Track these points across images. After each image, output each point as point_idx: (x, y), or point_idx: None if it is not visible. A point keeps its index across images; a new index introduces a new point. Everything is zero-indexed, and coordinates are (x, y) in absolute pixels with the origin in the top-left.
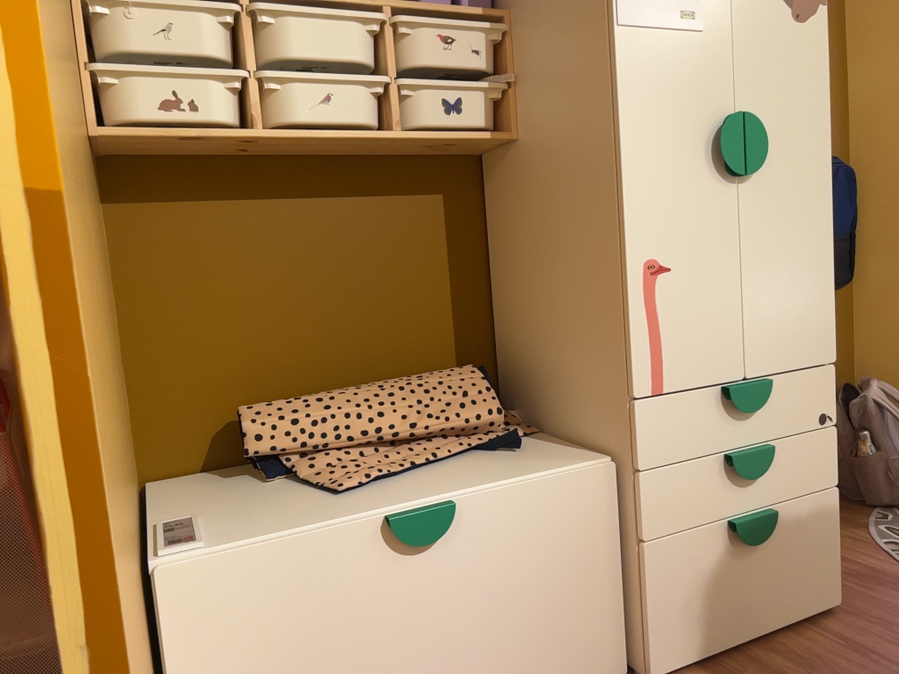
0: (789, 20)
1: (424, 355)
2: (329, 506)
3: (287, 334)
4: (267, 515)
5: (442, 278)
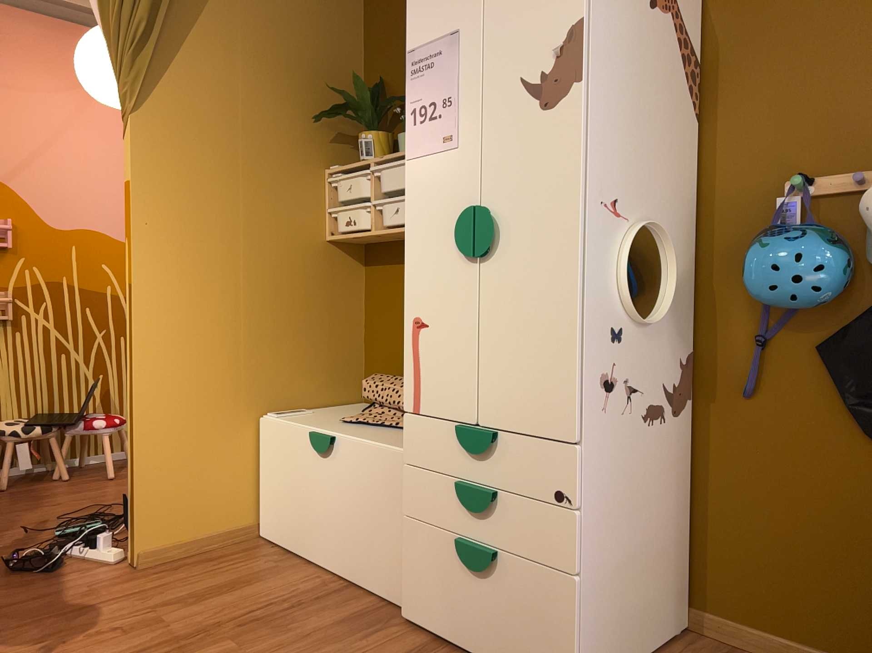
0: (537, 111)
1: None
2: (325, 422)
3: None
4: (315, 418)
5: None
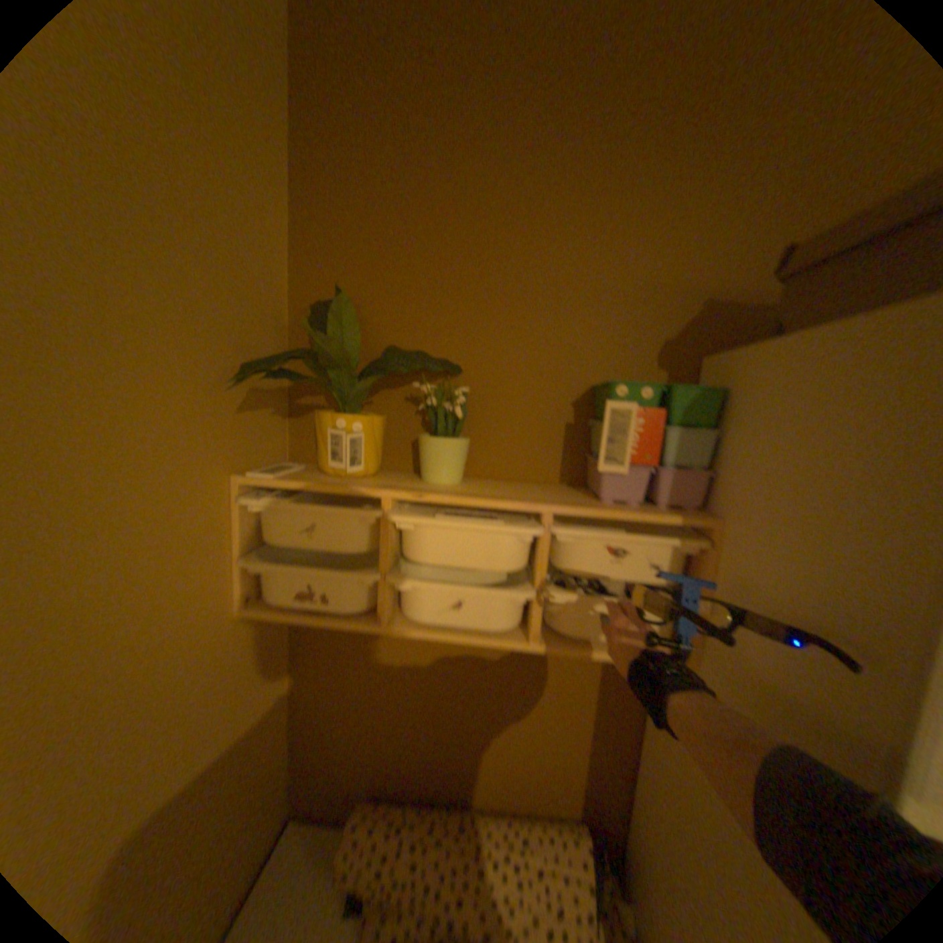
0: None
1: (546, 792)
2: None
3: (417, 740)
4: None
5: (582, 729)
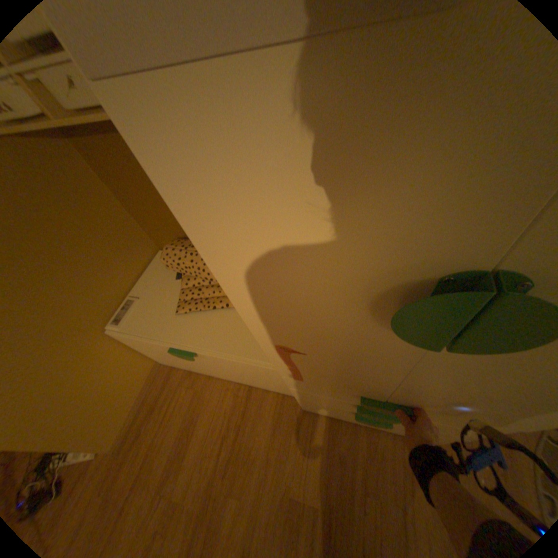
0: None
1: None
2: (166, 321)
3: None
4: (151, 313)
5: None
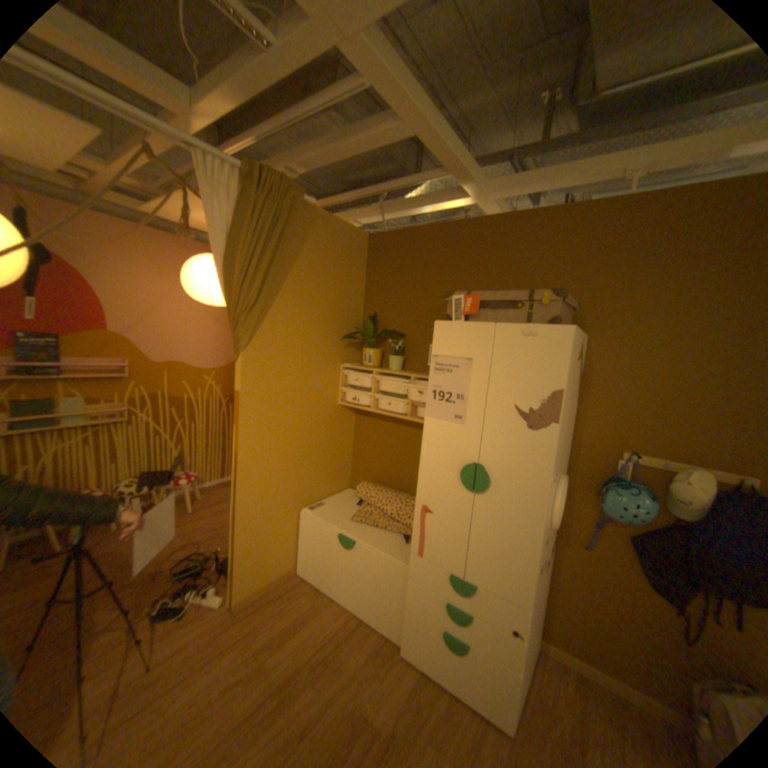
0: (524, 428)
1: None
2: (343, 521)
3: (388, 465)
4: (334, 514)
5: None
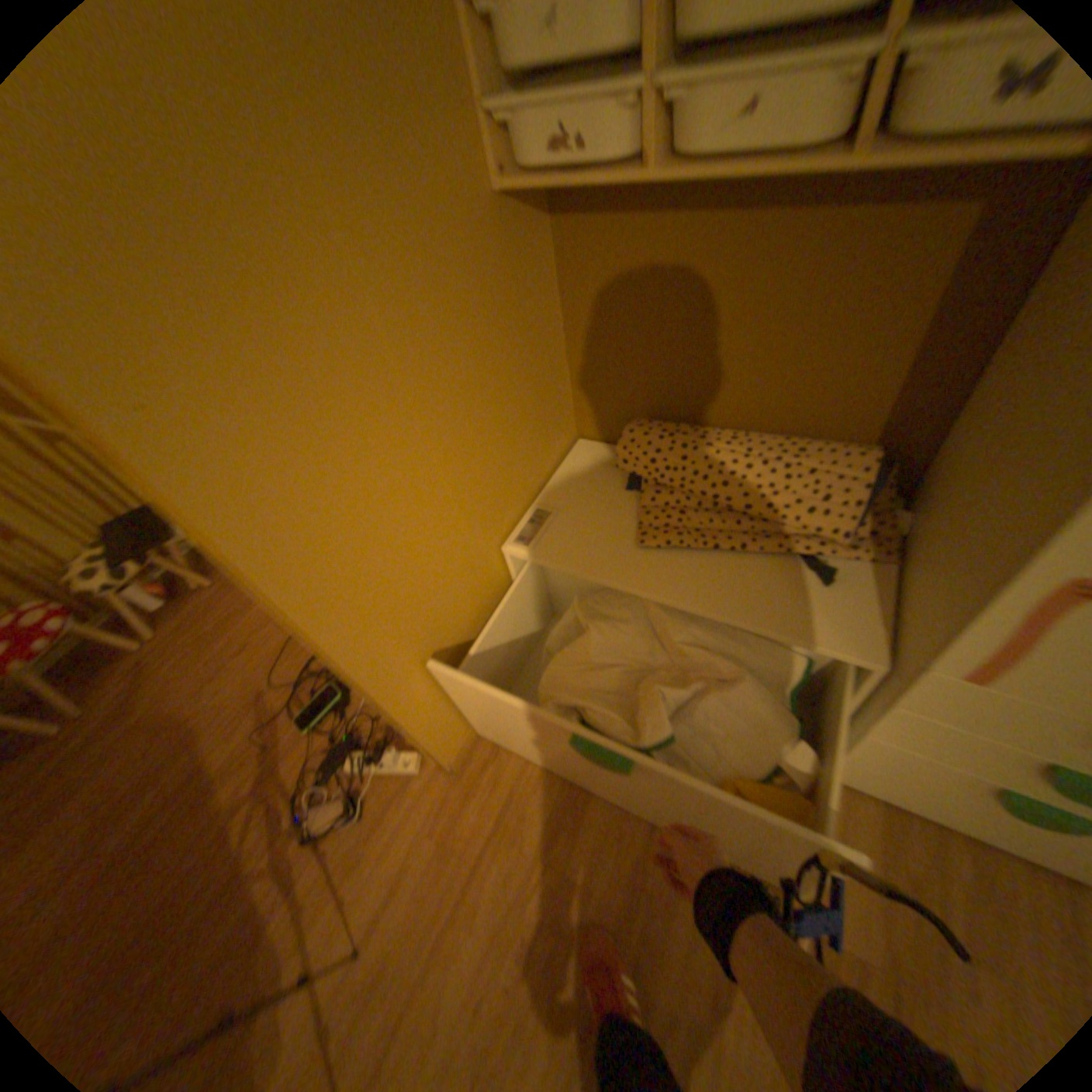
0: None
1: (837, 416)
2: (621, 554)
3: (692, 362)
4: (586, 536)
5: (907, 335)
